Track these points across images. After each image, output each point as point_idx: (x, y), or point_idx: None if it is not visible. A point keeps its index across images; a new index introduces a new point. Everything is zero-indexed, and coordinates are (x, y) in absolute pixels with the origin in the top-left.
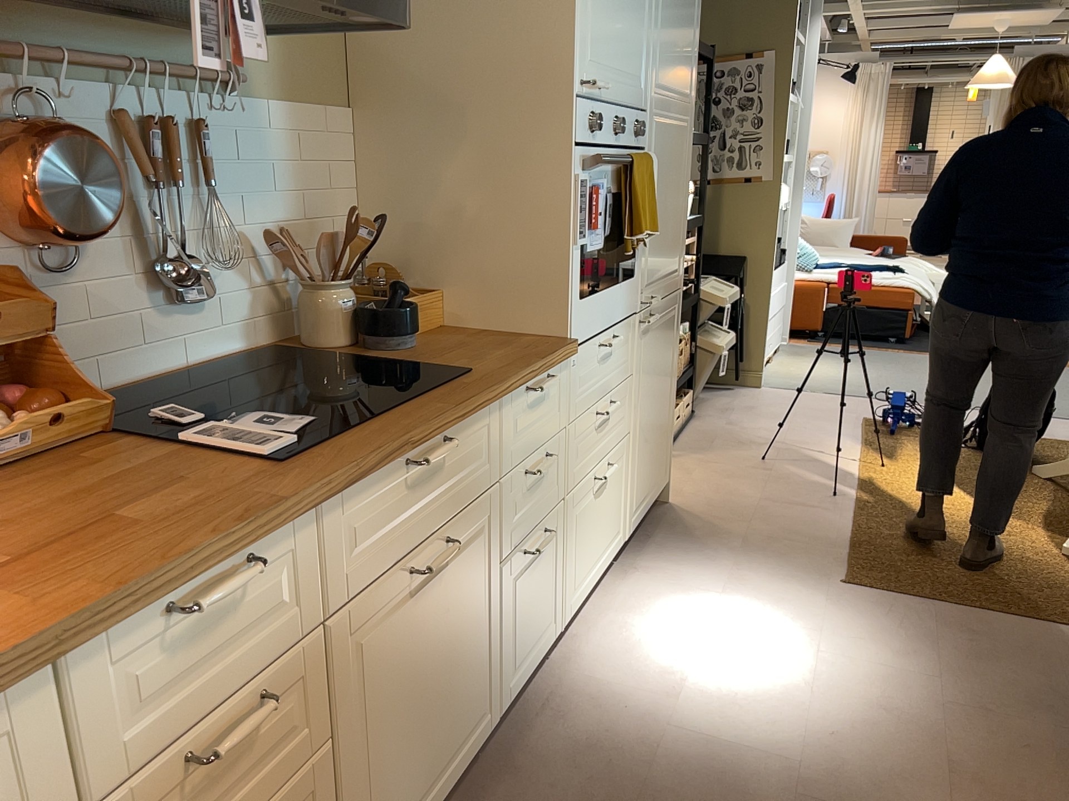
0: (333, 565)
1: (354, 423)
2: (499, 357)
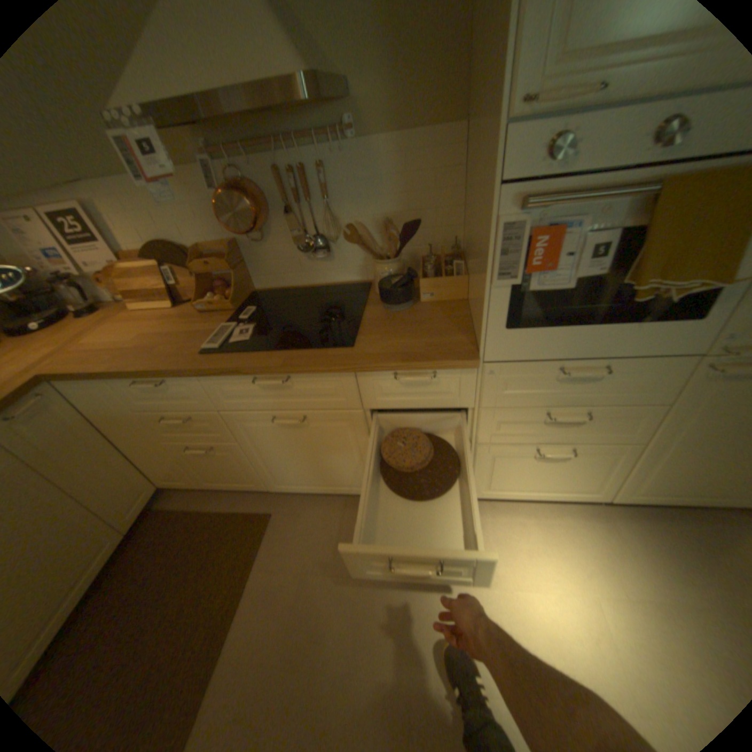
0: (217, 397)
1: (251, 350)
2: (395, 344)
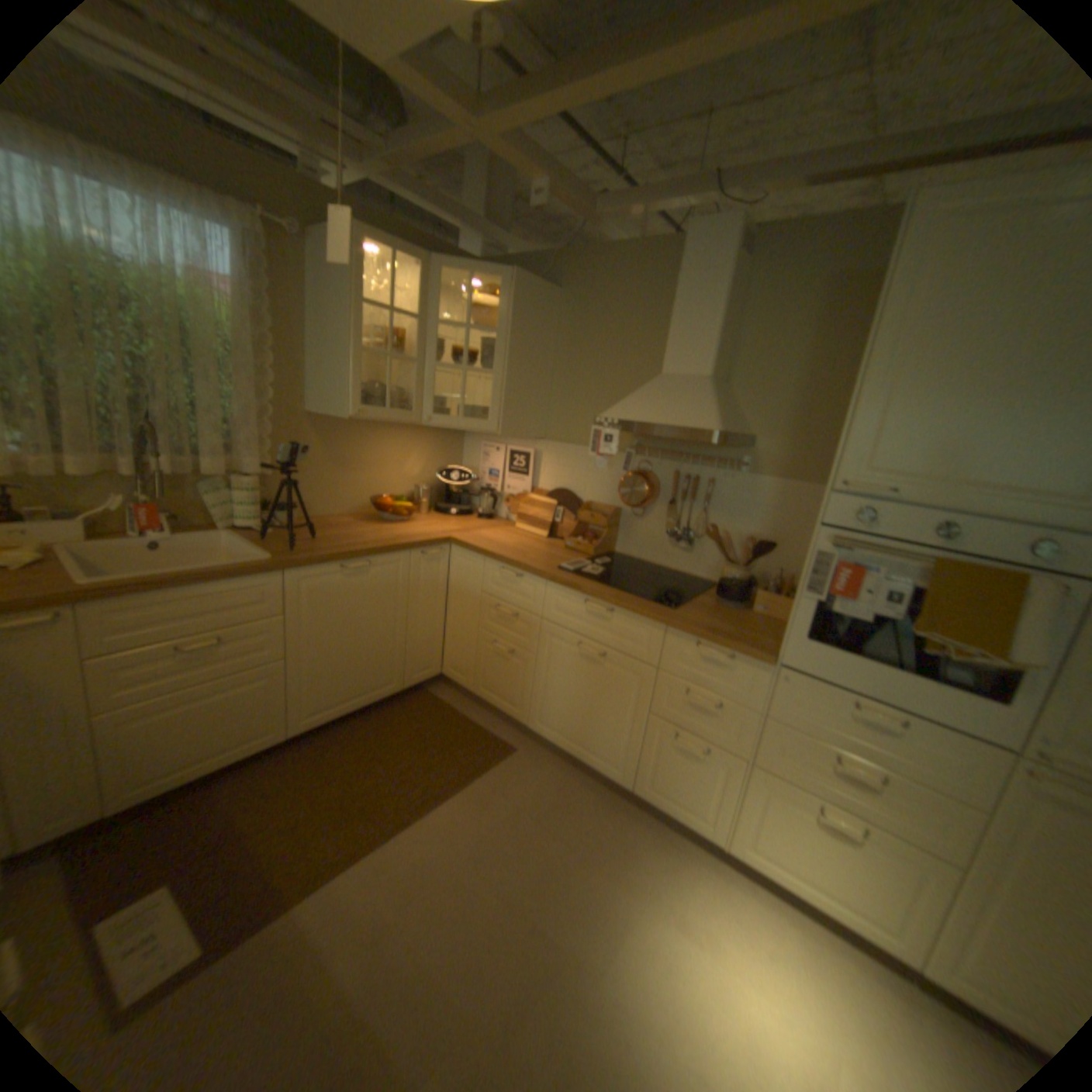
0: (549, 605)
1: (594, 581)
2: (710, 622)
